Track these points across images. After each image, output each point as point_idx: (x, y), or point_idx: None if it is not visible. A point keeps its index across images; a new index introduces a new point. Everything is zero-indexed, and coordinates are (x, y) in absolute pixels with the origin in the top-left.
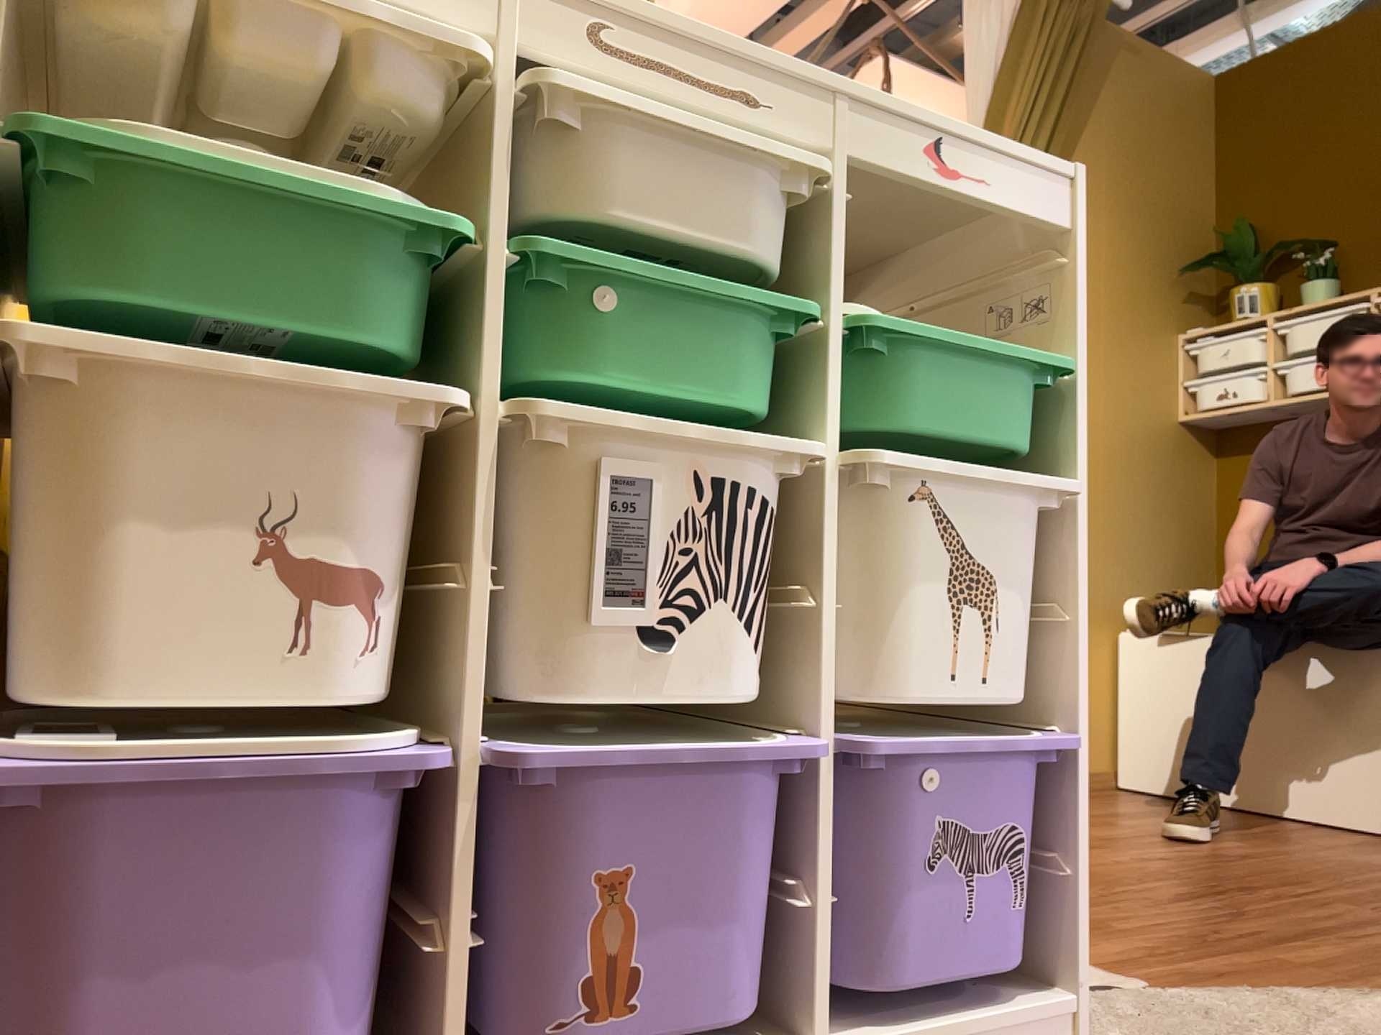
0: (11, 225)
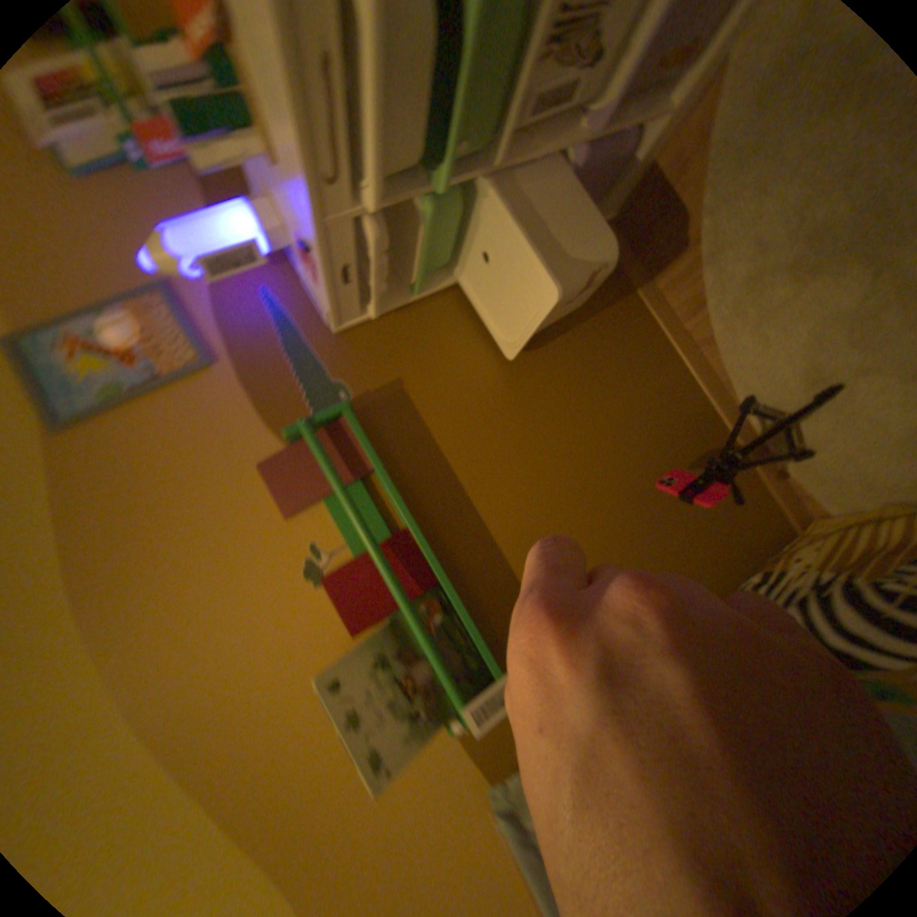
0: (435, 283)
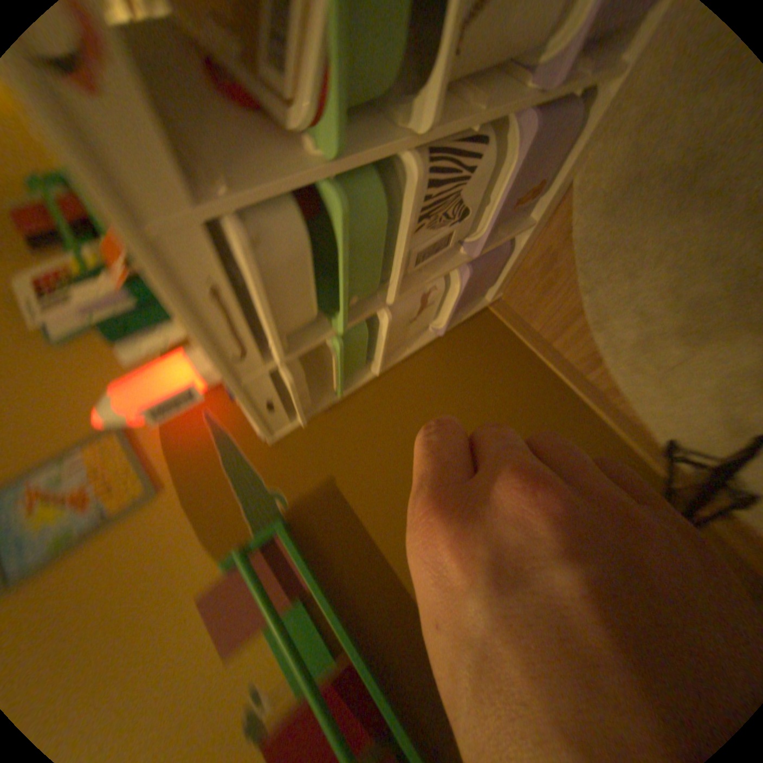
0: (354, 381)
